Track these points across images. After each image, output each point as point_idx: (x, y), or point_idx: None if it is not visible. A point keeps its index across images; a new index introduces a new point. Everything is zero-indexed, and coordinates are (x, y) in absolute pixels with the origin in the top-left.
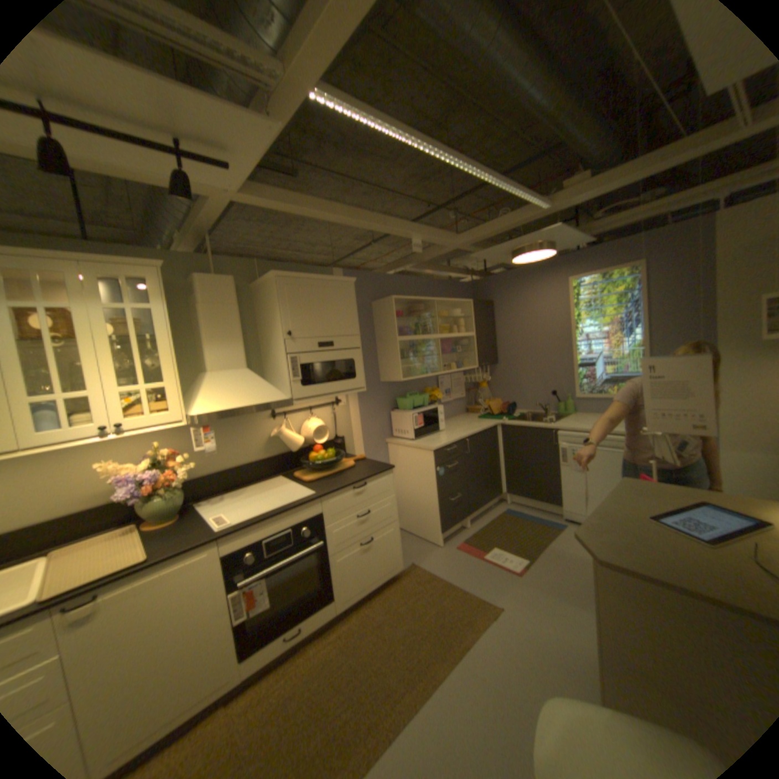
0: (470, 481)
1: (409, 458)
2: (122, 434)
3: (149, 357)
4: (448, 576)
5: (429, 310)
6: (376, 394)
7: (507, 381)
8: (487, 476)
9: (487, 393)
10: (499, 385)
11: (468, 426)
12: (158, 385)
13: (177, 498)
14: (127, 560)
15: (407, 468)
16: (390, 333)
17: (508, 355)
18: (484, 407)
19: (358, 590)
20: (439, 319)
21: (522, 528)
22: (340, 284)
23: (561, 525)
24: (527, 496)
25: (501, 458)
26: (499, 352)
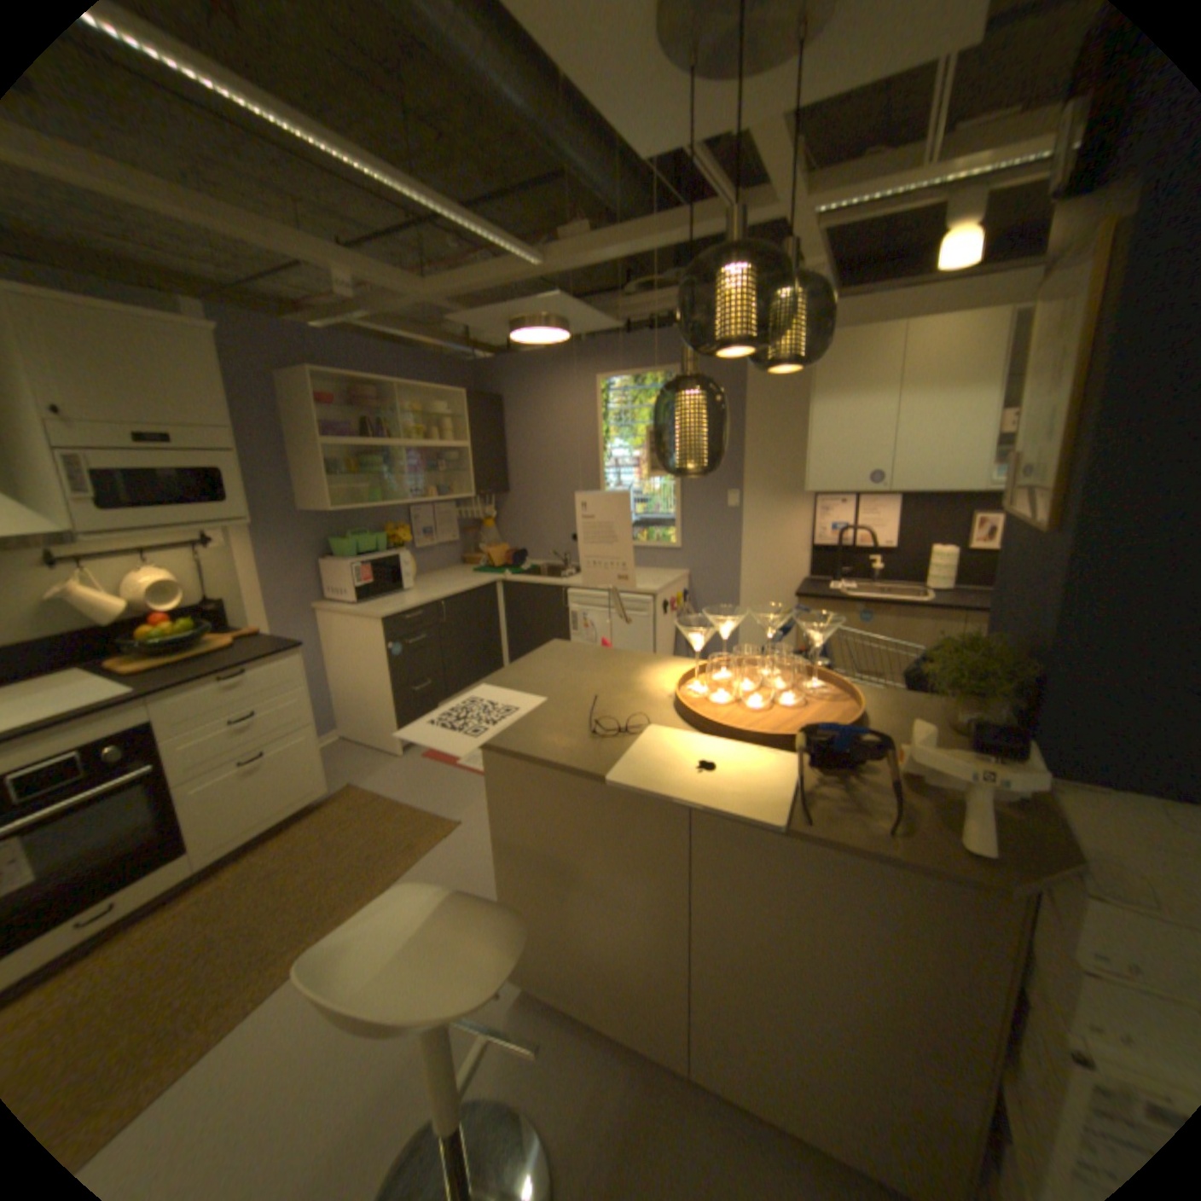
0: (450, 661)
1: (350, 631)
2: None
3: None
4: (399, 792)
5: (389, 398)
6: (290, 530)
7: (522, 518)
8: (479, 654)
9: (495, 536)
10: (513, 524)
11: (453, 582)
12: None
13: None
14: None
15: (349, 646)
16: (309, 428)
17: (523, 481)
18: (487, 556)
19: (237, 830)
20: (408, 415)
21: None
22: (182, 330)
23: None
24: None
25: (503, 628)
26: (513, 475)
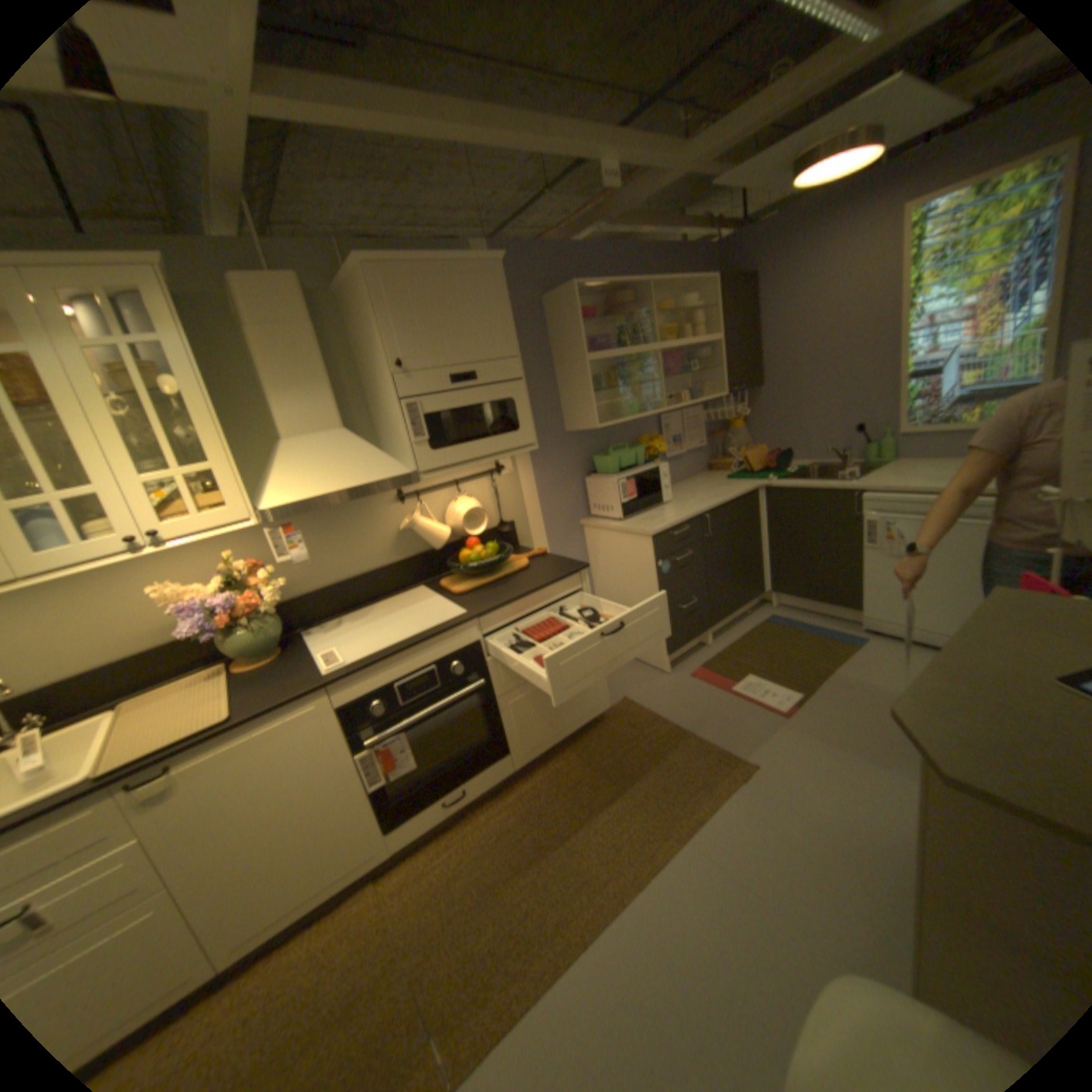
0: (713, 577)
1: (616, 548)
2: (162, 545)
3: (178, 422)
4: (677, 716)
5: (642, 300)
6: (560, 452)
7: (778, 413)
8: (740, 568)
9: (744, 437)
10: (765, 421)
11: (710, 492)
12: (199, 466)
13: (273, 627)
14: (205, 718)
15: (614, 562)
16: (575, 347)
17: (781, 369)
18: (737, 460)
19: (543, 738)
20: (660, 315)
21: (795, 643)
22: (477, 265)
23: (859, 638)
24: (804, 595)
25: (764, 540)
26: (766, 364)
